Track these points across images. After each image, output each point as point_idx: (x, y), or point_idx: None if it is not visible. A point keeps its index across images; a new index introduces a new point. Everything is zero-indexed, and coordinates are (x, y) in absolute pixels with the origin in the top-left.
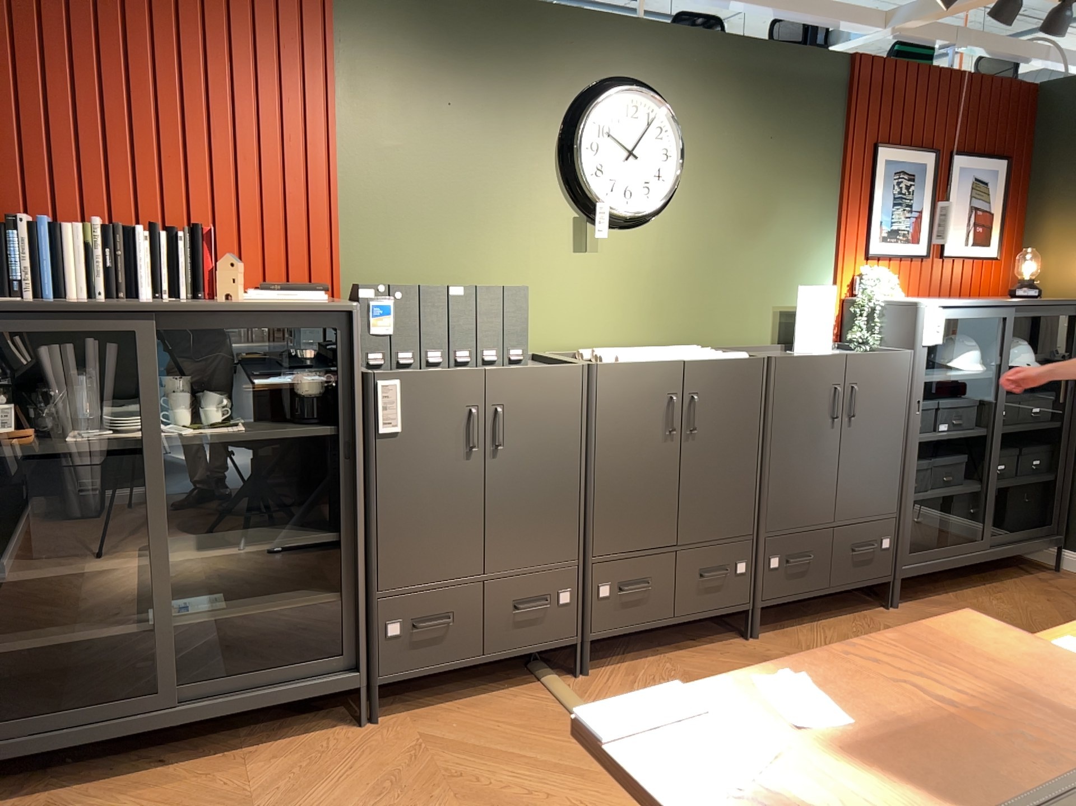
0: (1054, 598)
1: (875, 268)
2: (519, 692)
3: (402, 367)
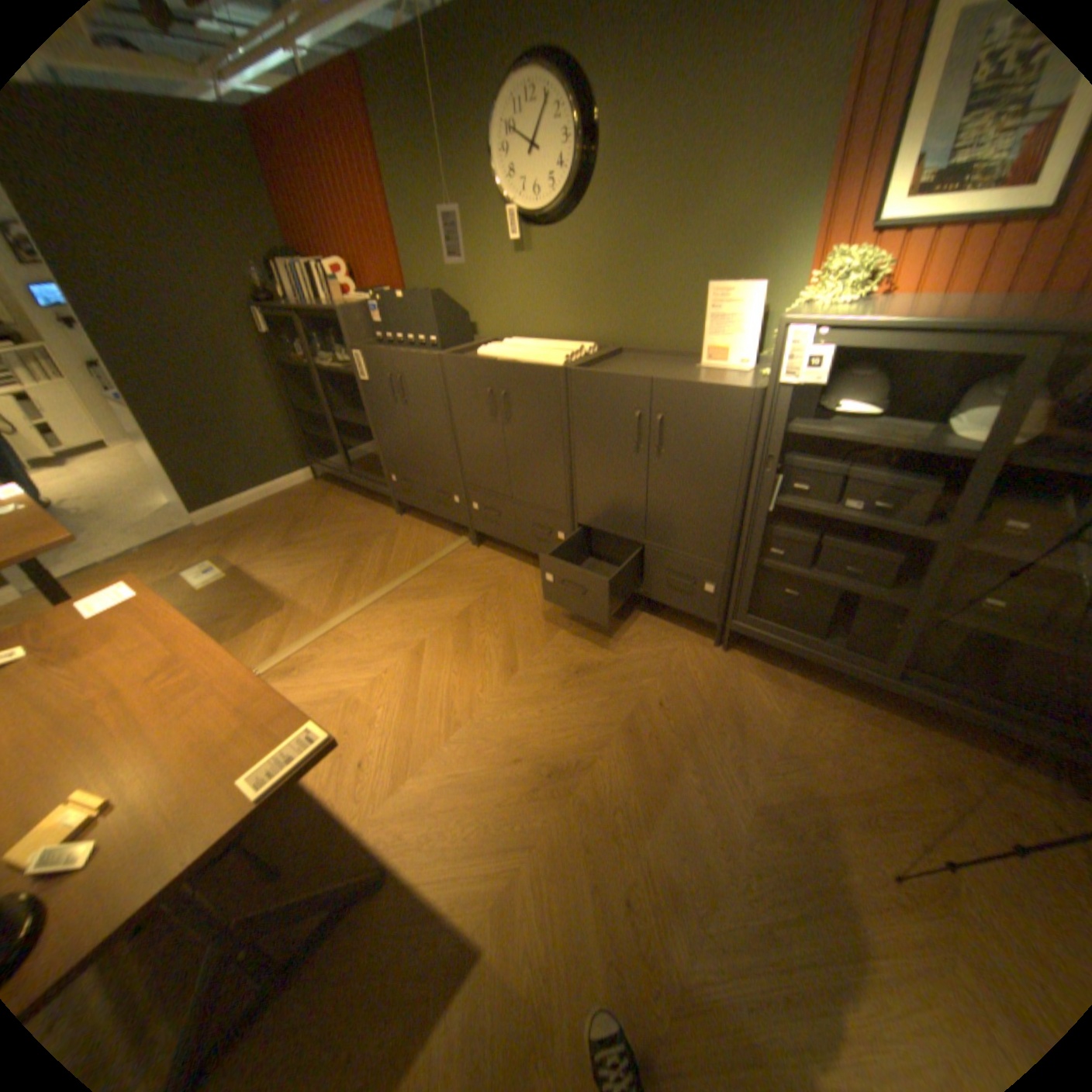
0: (931, 786)
1: (873, 247)
2: (449, 536)
3: (391, 343)
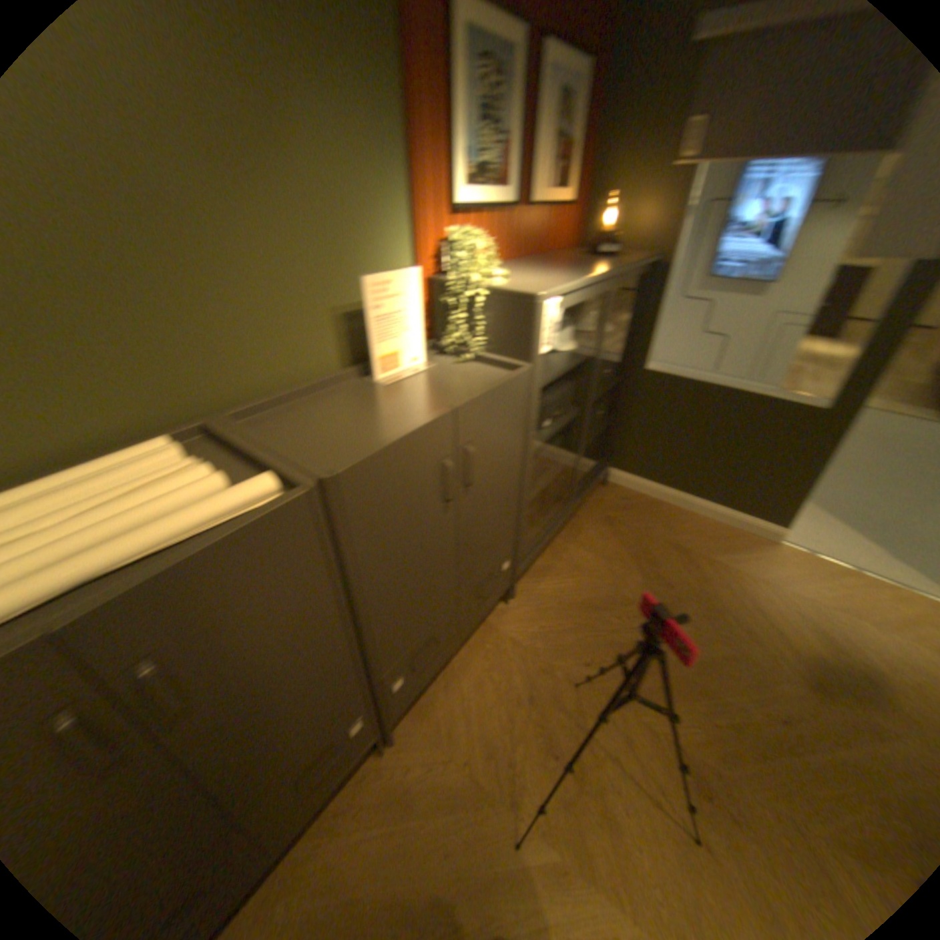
0: (617, 529)
1: (466, 226)
2: None
3: None
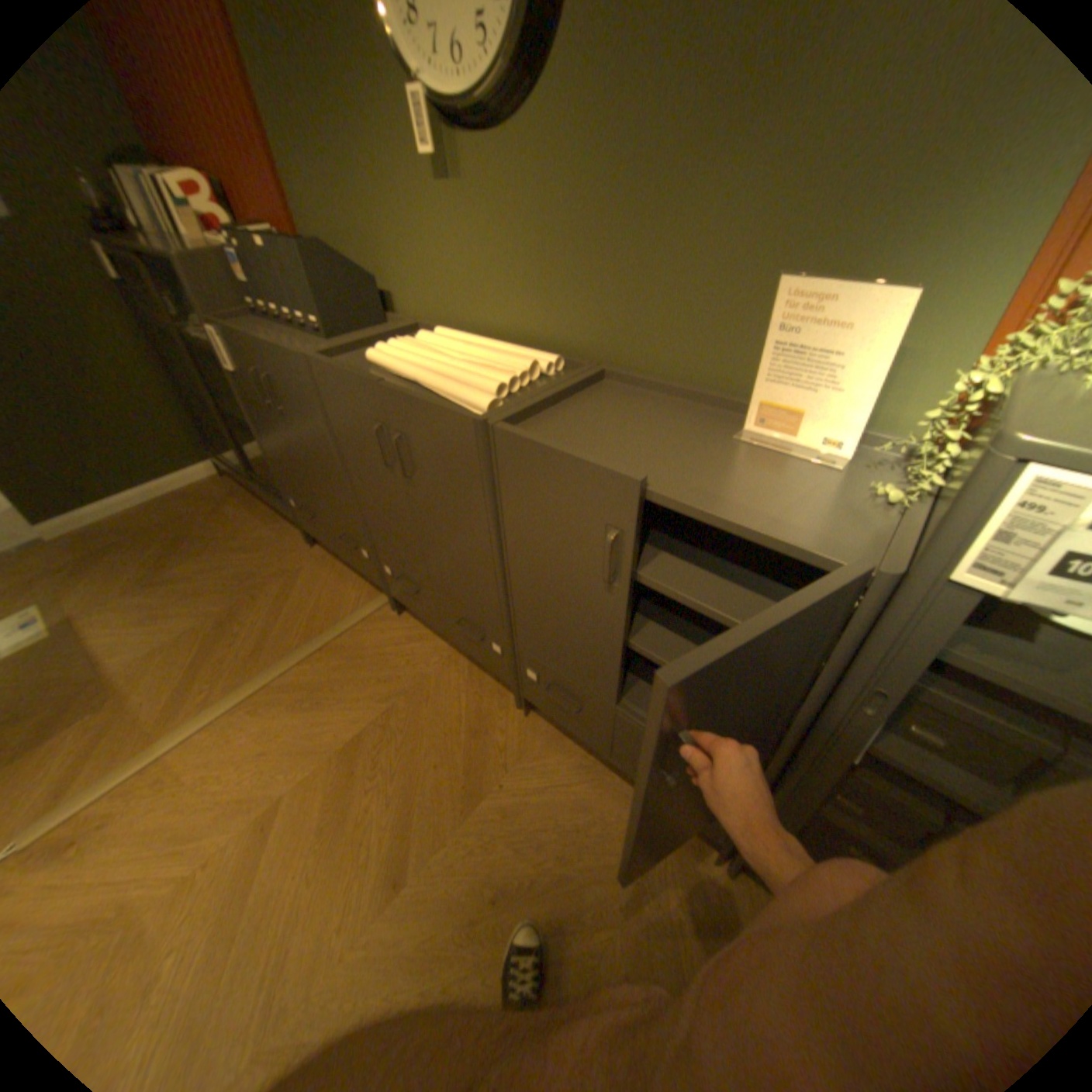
0: None
1: None
2: (366, 589)
3: (266, 316)
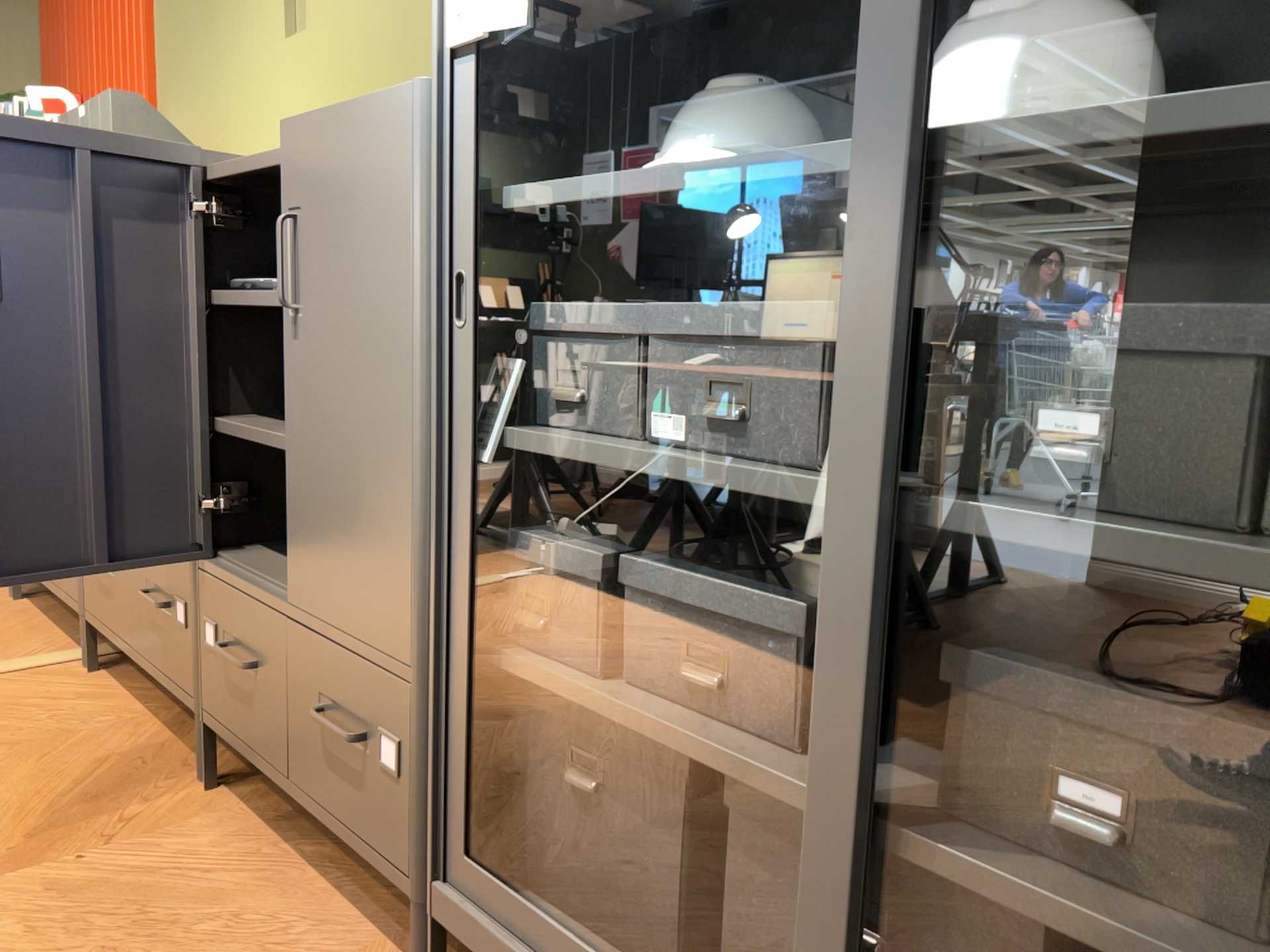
0: None
1: None
2: (61, 645)
3: None
